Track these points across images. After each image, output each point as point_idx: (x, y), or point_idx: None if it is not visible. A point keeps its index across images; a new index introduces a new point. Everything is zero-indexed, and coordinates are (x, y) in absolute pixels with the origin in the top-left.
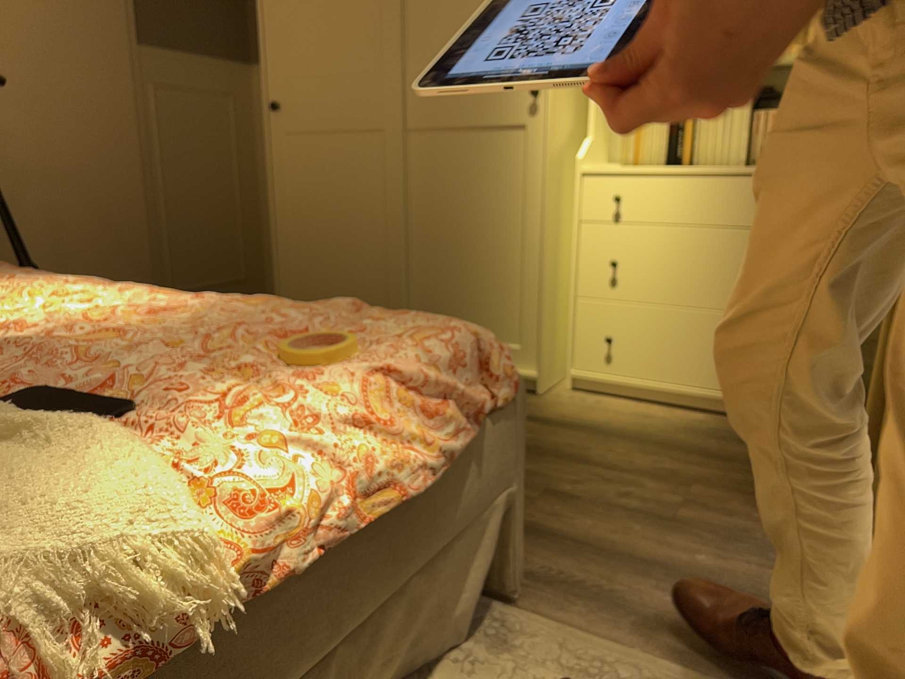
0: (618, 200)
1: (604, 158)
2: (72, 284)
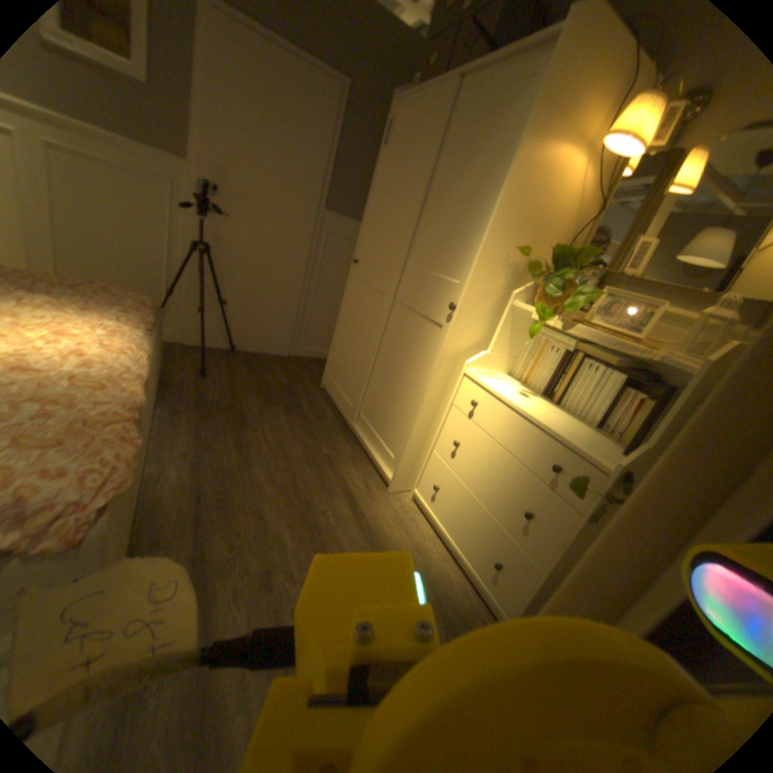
0: (473, 403)
1: (504, 367)
2: (112, 323)
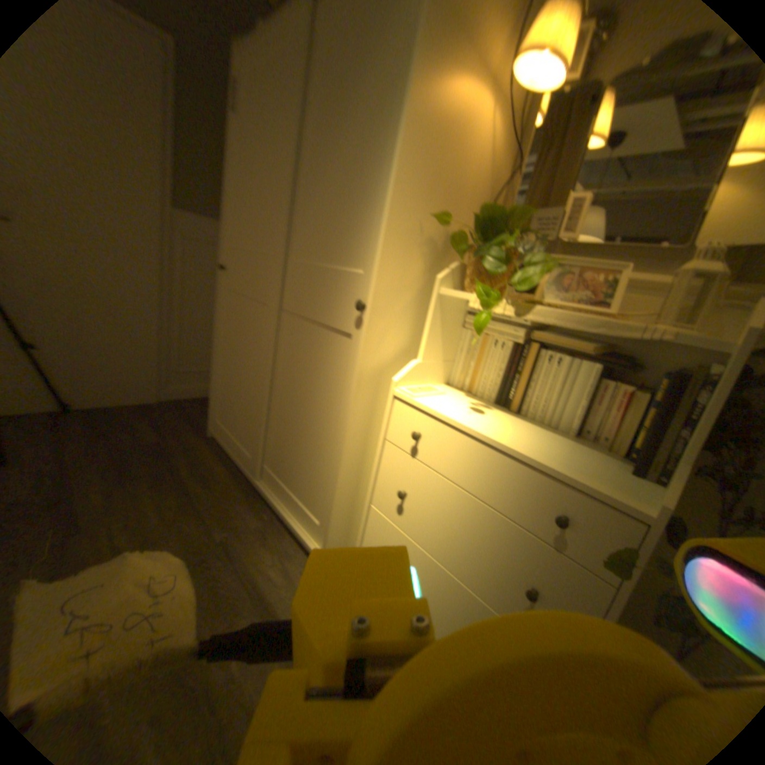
0: (415, 438)
1: (441, 378)
2: None
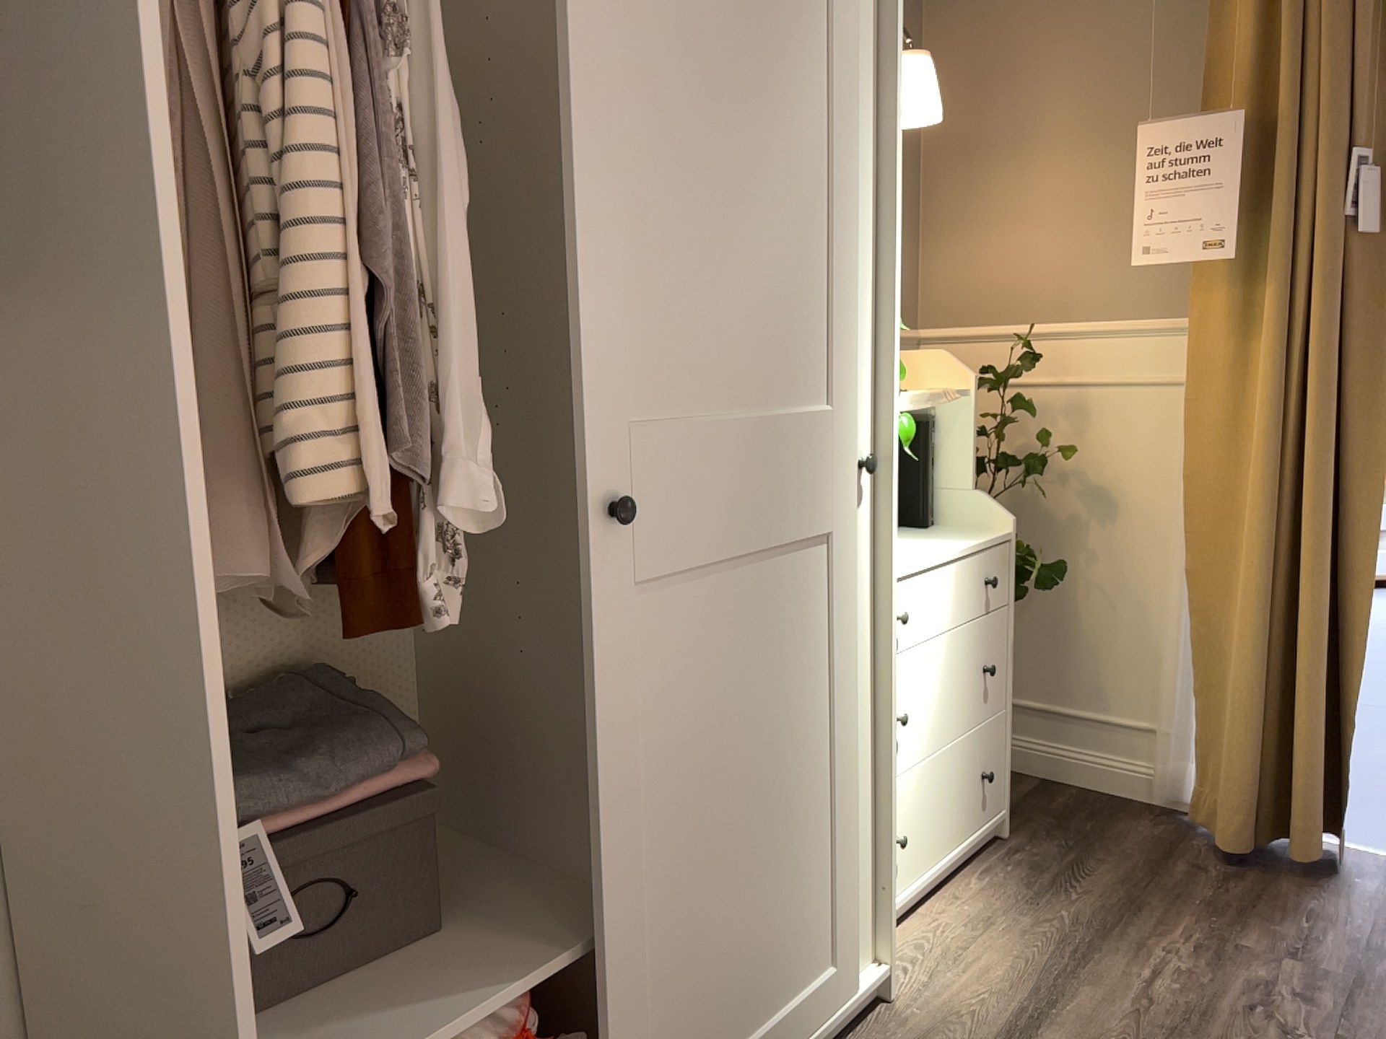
0: (909, 621)
1: None
2: None
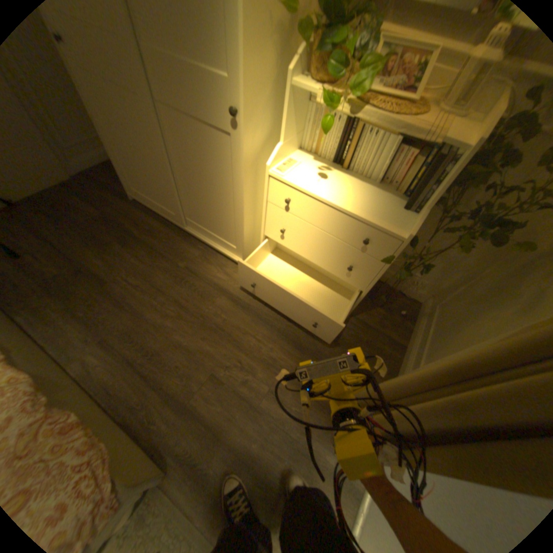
0: (287, 202)
1: (295, 146)
2: None
